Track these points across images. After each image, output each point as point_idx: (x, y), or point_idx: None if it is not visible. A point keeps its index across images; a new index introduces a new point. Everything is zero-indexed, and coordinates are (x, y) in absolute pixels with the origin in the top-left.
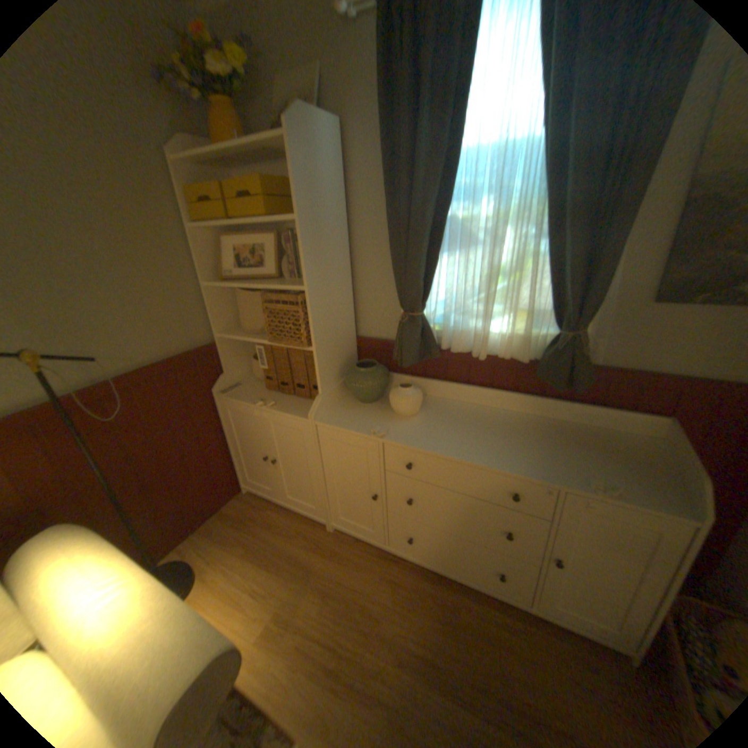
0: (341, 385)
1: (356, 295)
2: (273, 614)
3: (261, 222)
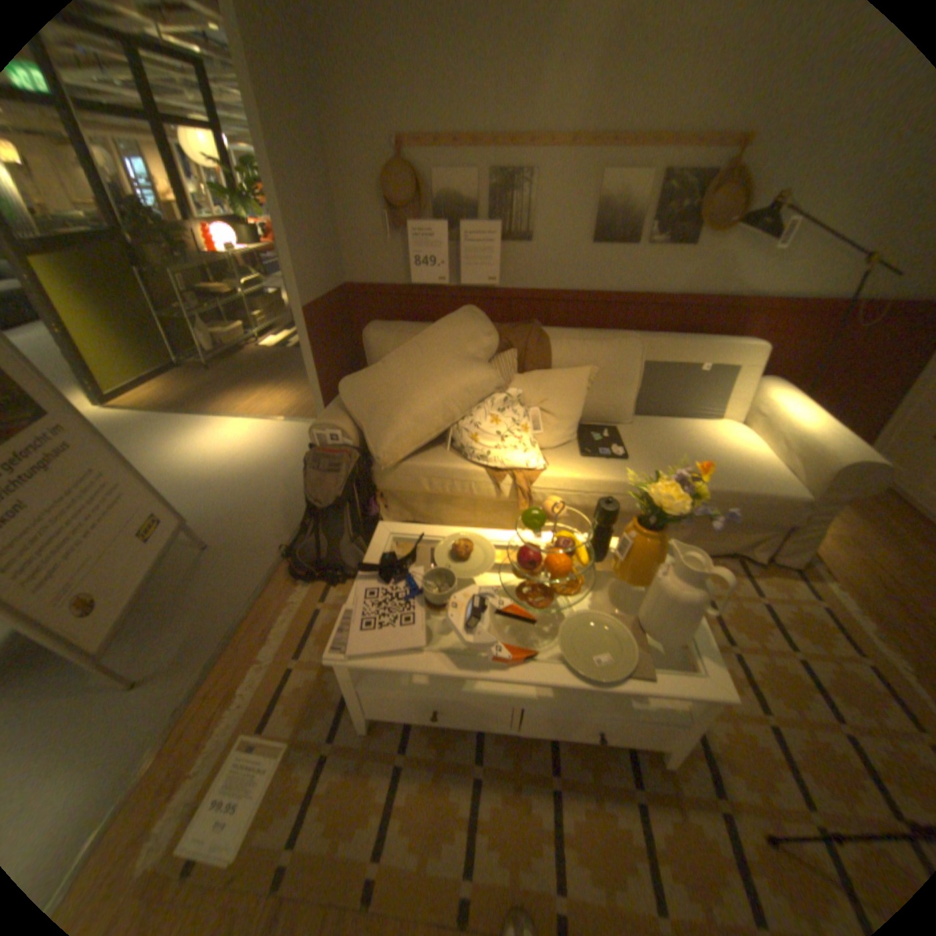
0: None
1: None
2: (851, 537)
3: None
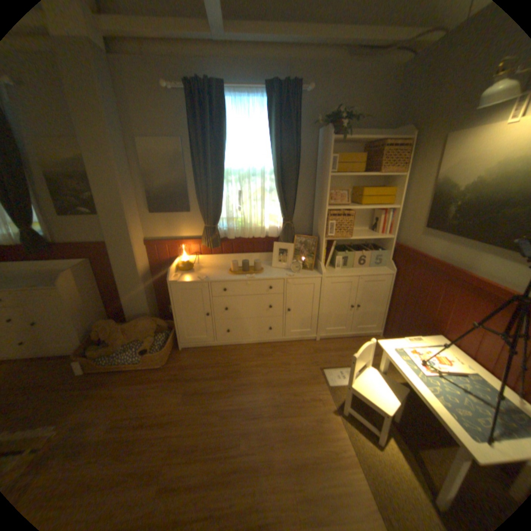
0: None
1: None
2: None
3: None
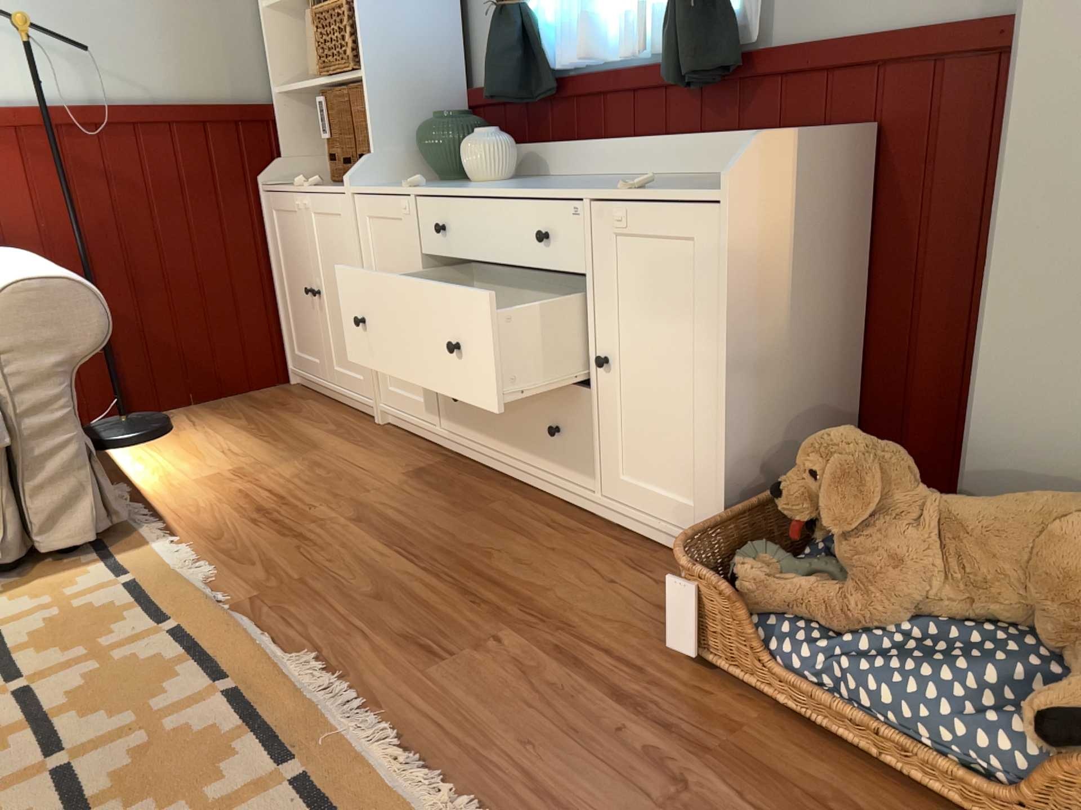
0: (417, 156)
1: (467, 16)
2: (237, 467)
3: None
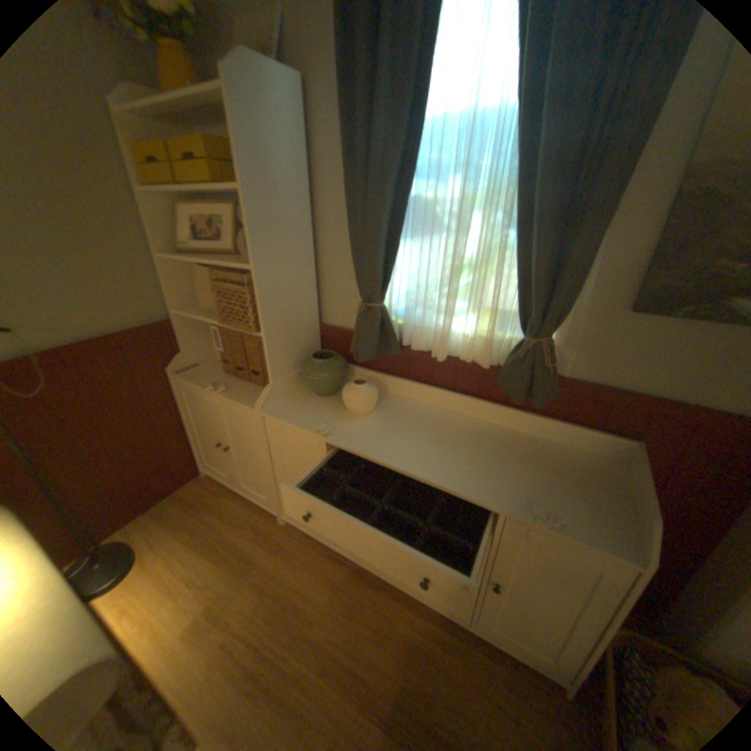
0: (297, 375)
1: (319, 279)
2: (205, 609)
3: (216, 190)
